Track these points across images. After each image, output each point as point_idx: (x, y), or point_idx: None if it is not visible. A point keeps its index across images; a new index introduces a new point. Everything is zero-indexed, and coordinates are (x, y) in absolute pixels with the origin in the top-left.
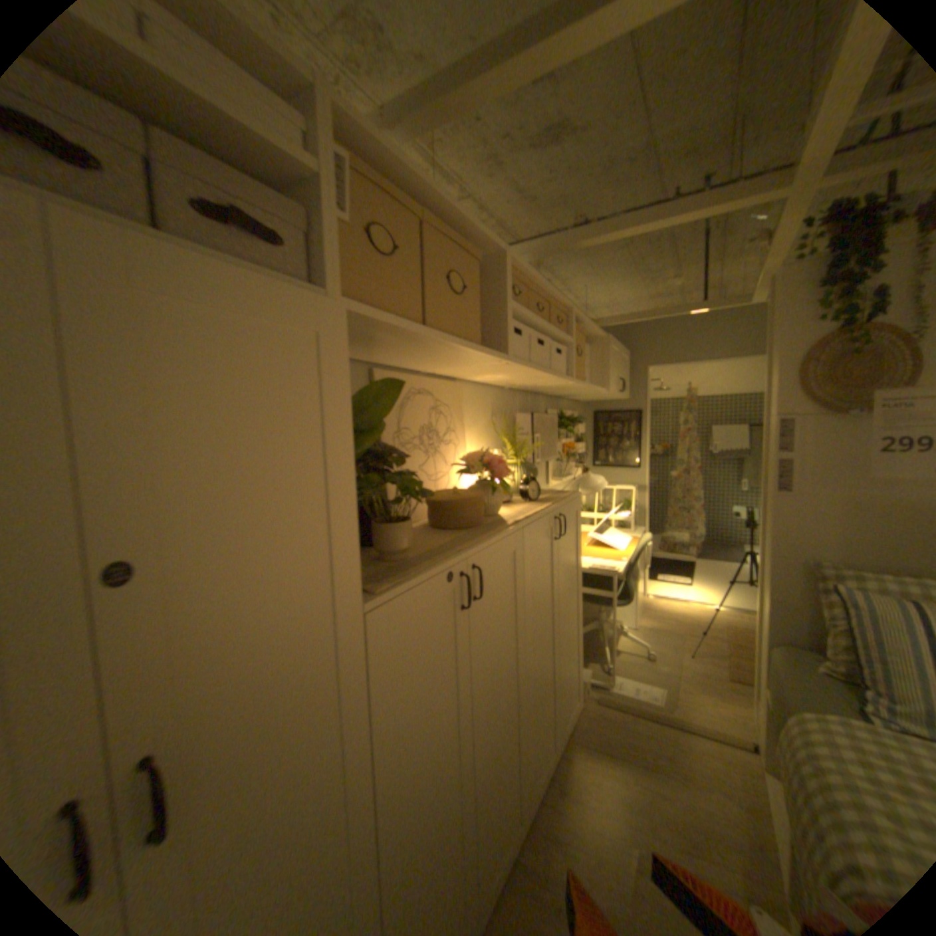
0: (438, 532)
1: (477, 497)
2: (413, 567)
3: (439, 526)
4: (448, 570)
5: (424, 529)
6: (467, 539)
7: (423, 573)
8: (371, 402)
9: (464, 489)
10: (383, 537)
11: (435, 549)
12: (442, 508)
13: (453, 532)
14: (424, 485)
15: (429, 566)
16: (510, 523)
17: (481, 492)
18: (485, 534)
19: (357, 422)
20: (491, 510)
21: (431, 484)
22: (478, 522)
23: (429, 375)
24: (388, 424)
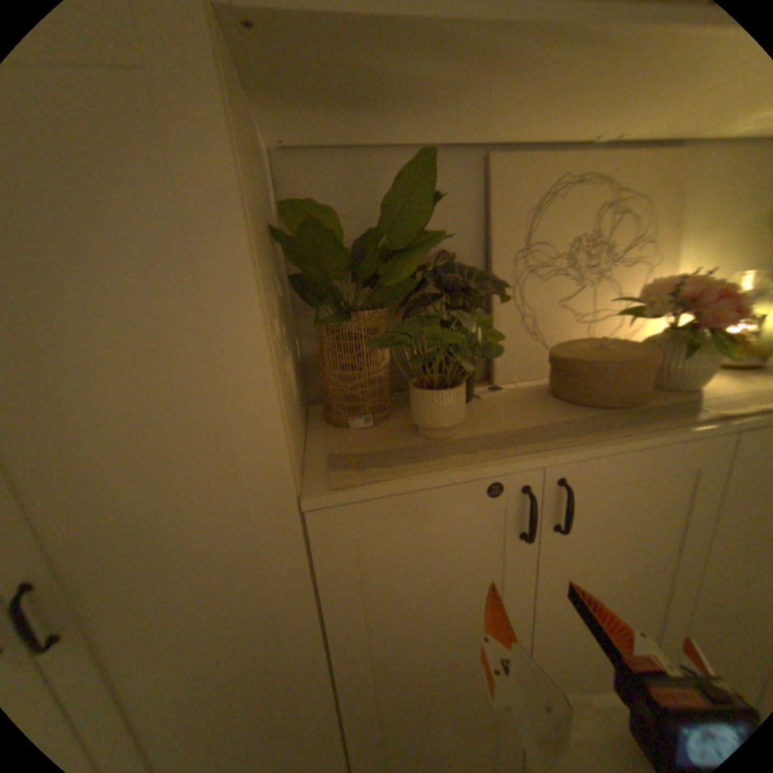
0: (546, 405)
1: (633, 361)
2: (429, 459)
3: (557, 394)
4: (492, 479)
5: (534, 394)
6: (576, 431)
7: (429, 476)
8: (404, 202)
9: (629, 342)
10: (414, 404)
11: (500, 436)
12: (563, 369)
13: (569, 409)
14: (566, 329)
15: (450, 467)
16: (706, 417)
17: (656, 351)
18: (620, 431)
19: (392, 237)
20: (683, 383)
21: (581, 327)
22: (628, 403)
23: (612, 146)
24: (506, 238)
